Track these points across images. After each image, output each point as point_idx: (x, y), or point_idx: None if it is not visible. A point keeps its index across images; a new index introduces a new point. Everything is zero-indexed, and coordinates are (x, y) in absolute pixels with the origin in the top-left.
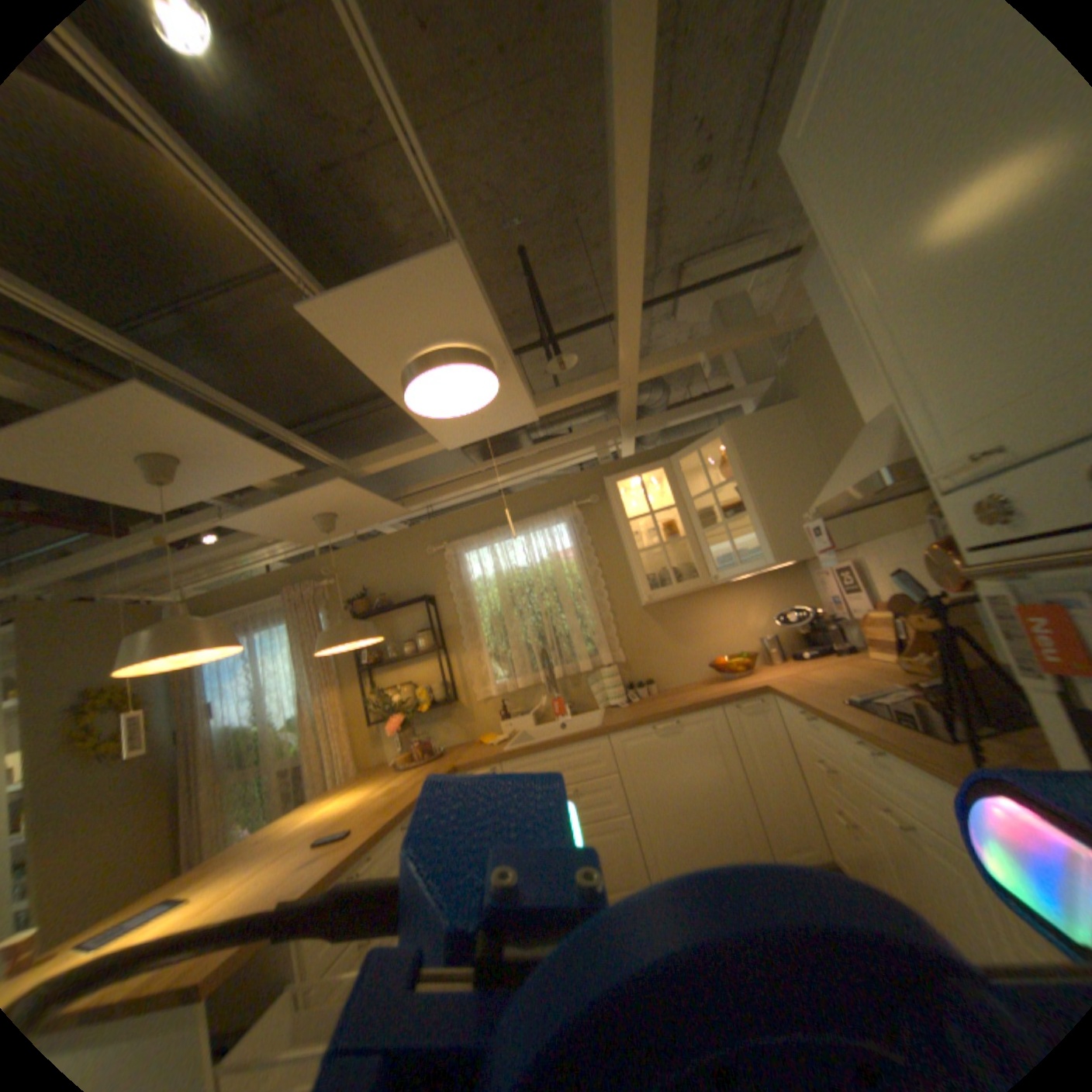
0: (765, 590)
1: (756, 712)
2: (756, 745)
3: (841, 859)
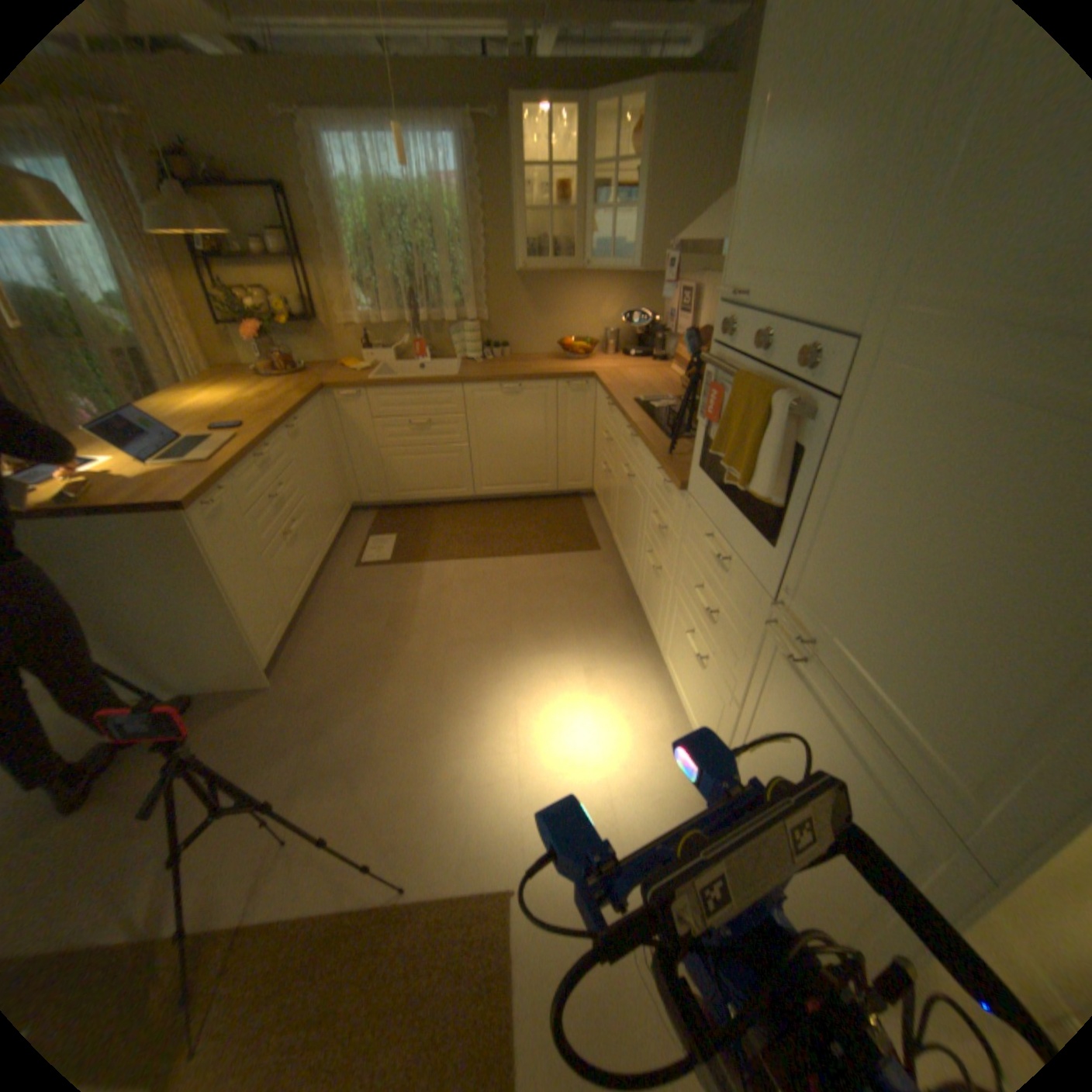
0: (625, 285)
1: (579, 391)
2: (571, 414)
3: (595, 489)
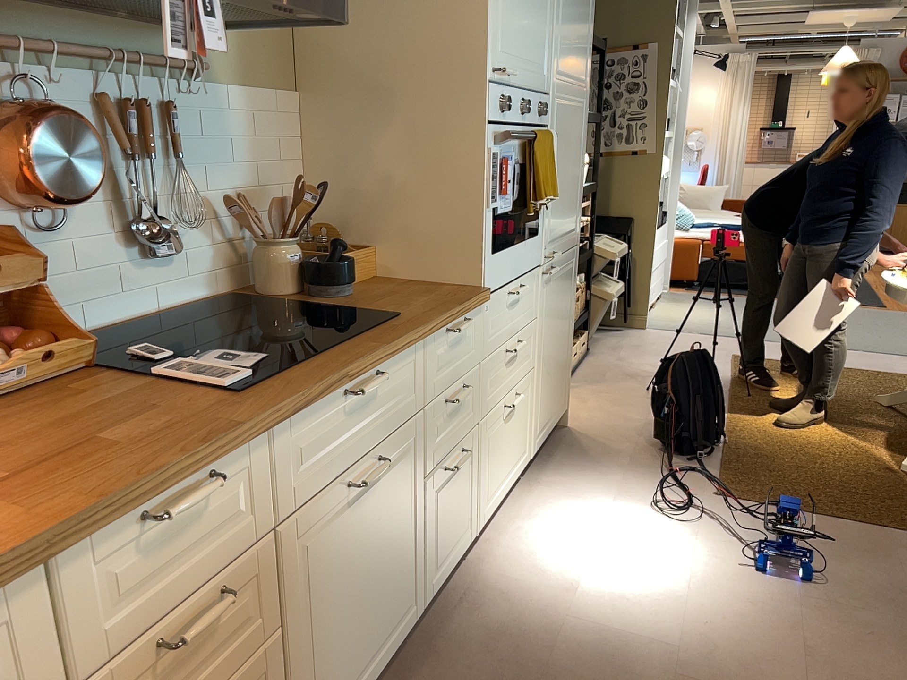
0: None
1: None
2: None
3: None
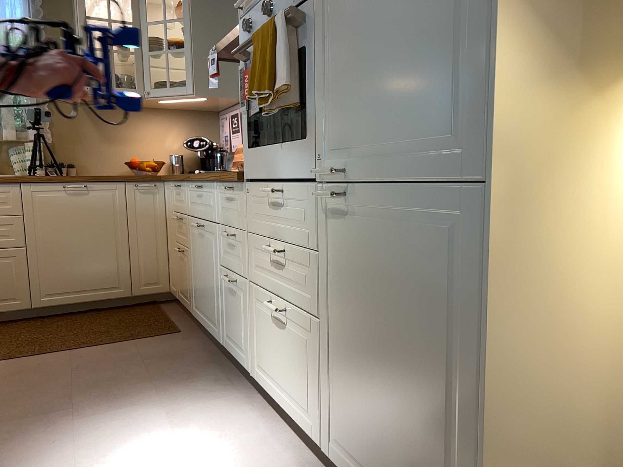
0: (185, 121)
1: (148, 191)
2: (141, 213)
3: (173, 285)
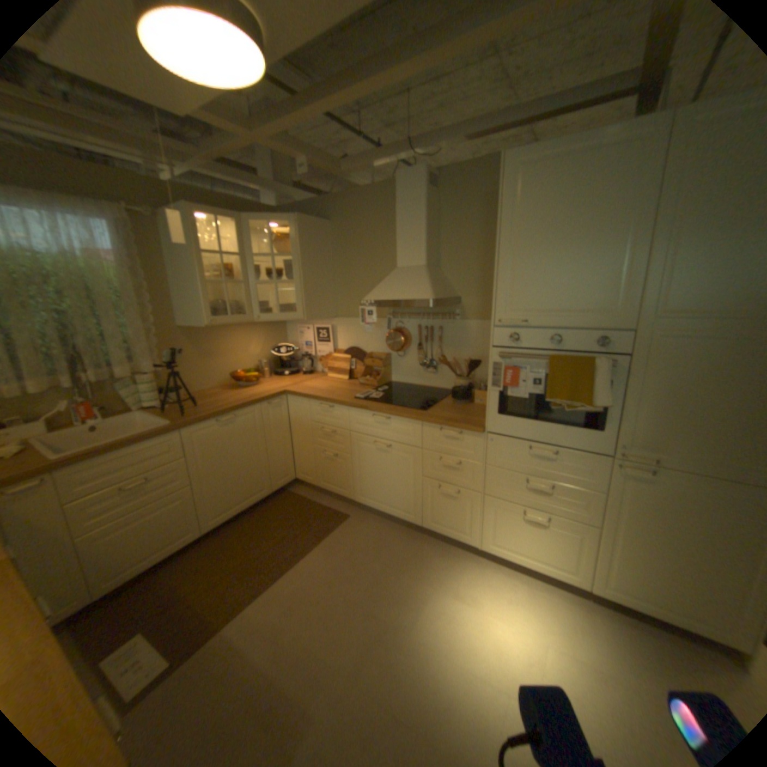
0: (261, 330)
1: (275, 405)
2: (272, 425)
3: (304, 475)
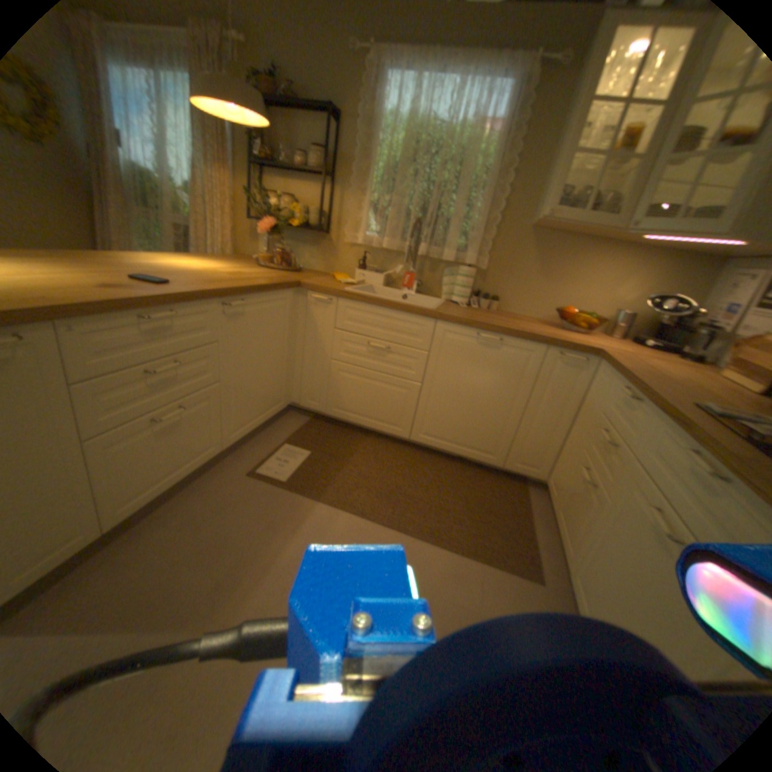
0: (662, 268)
1: (575, 365)
2: (554, 389)
3: (555, 486)
